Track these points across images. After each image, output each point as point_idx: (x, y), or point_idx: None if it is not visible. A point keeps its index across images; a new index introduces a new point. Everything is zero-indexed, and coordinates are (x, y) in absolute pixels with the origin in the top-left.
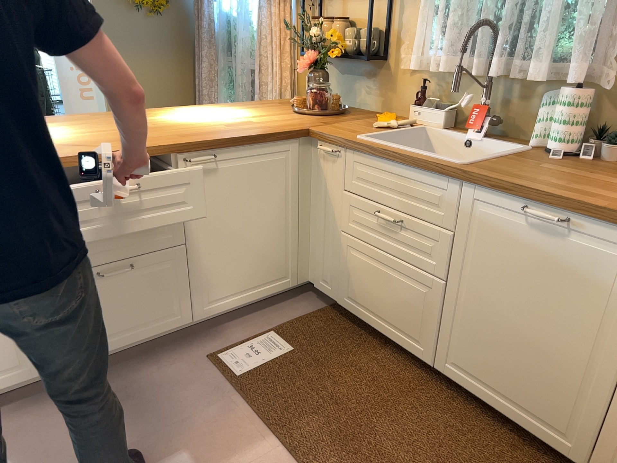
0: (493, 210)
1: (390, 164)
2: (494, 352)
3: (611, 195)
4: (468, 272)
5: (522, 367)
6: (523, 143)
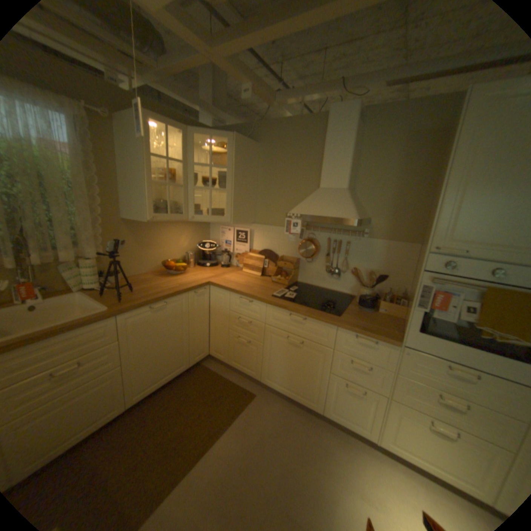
0: (136, 318)
1: (53, 340)
2: (153, 368)
3: (160, 290)
4: (131, 351)
5: (164, 362)
6: (62, 293)
